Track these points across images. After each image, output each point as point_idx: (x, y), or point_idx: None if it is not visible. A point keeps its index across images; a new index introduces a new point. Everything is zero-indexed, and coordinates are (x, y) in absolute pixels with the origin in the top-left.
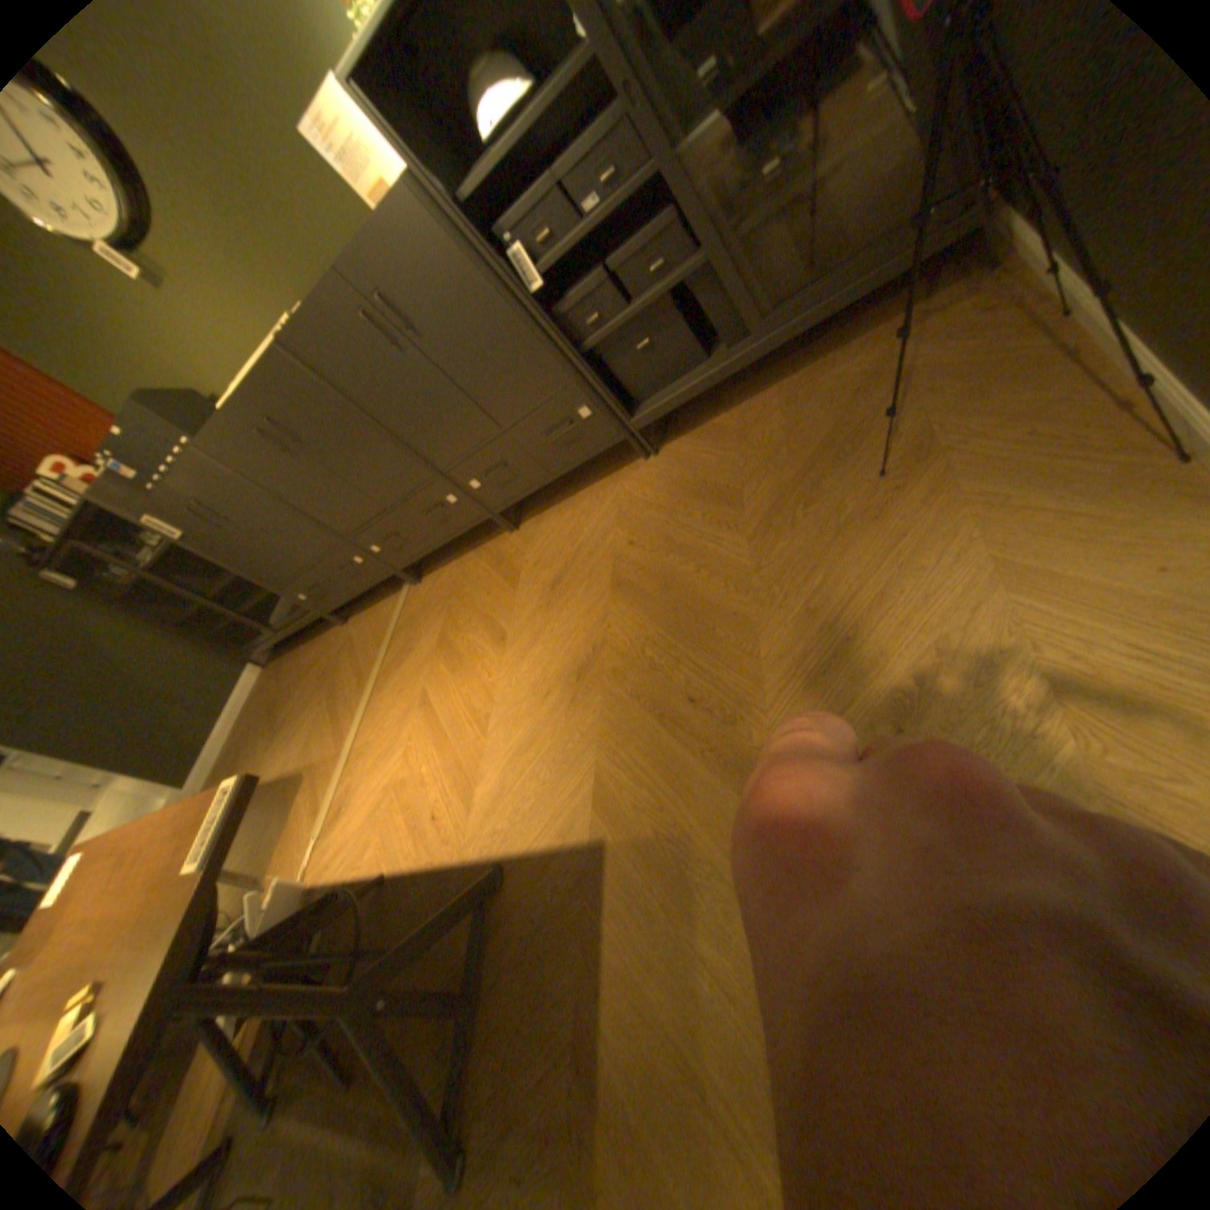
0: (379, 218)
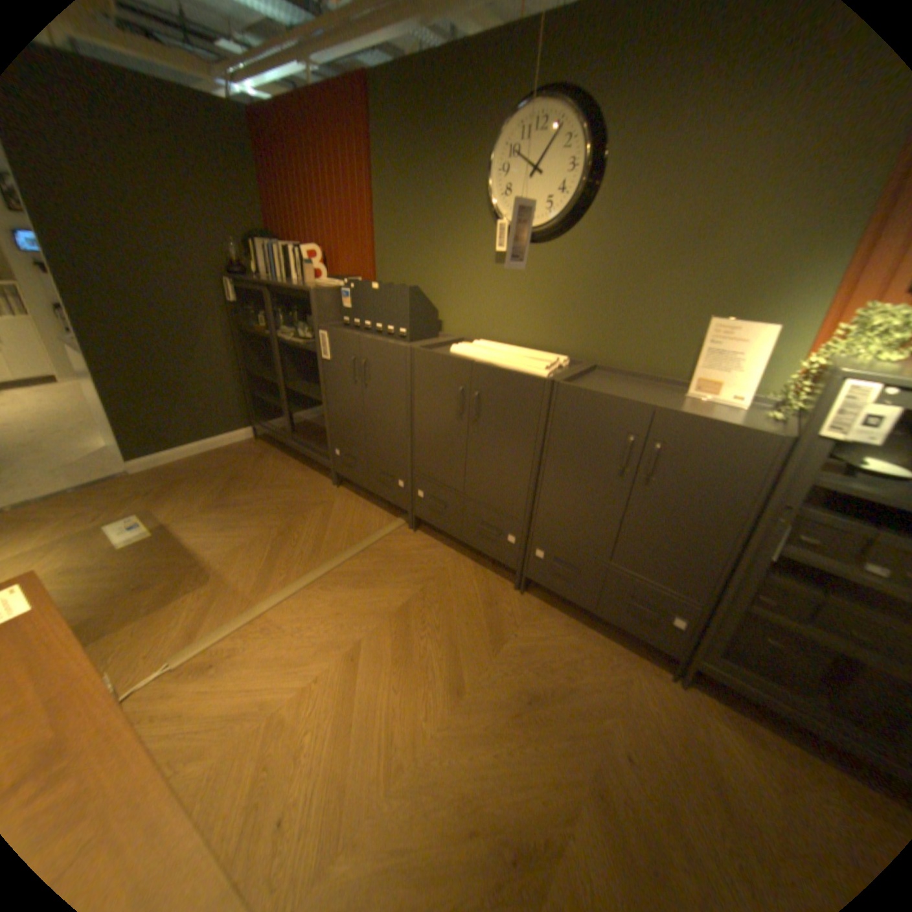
0: (729, 430)
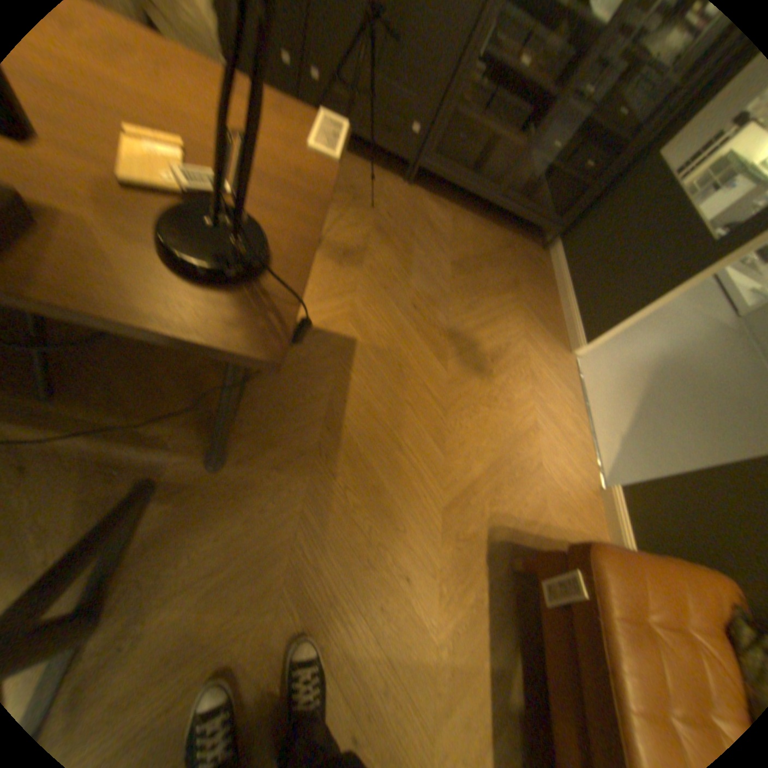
0: None
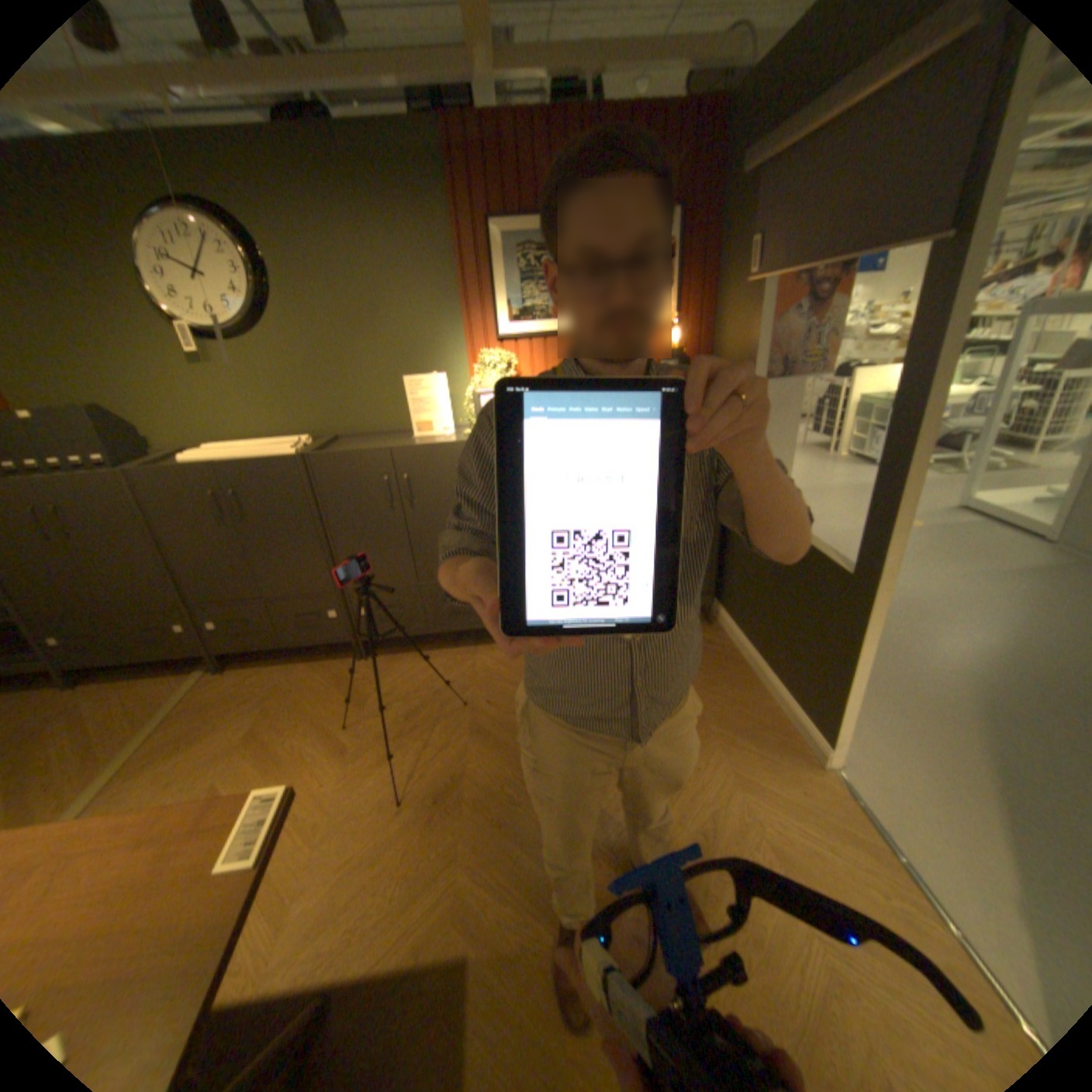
0: (442, 448)
